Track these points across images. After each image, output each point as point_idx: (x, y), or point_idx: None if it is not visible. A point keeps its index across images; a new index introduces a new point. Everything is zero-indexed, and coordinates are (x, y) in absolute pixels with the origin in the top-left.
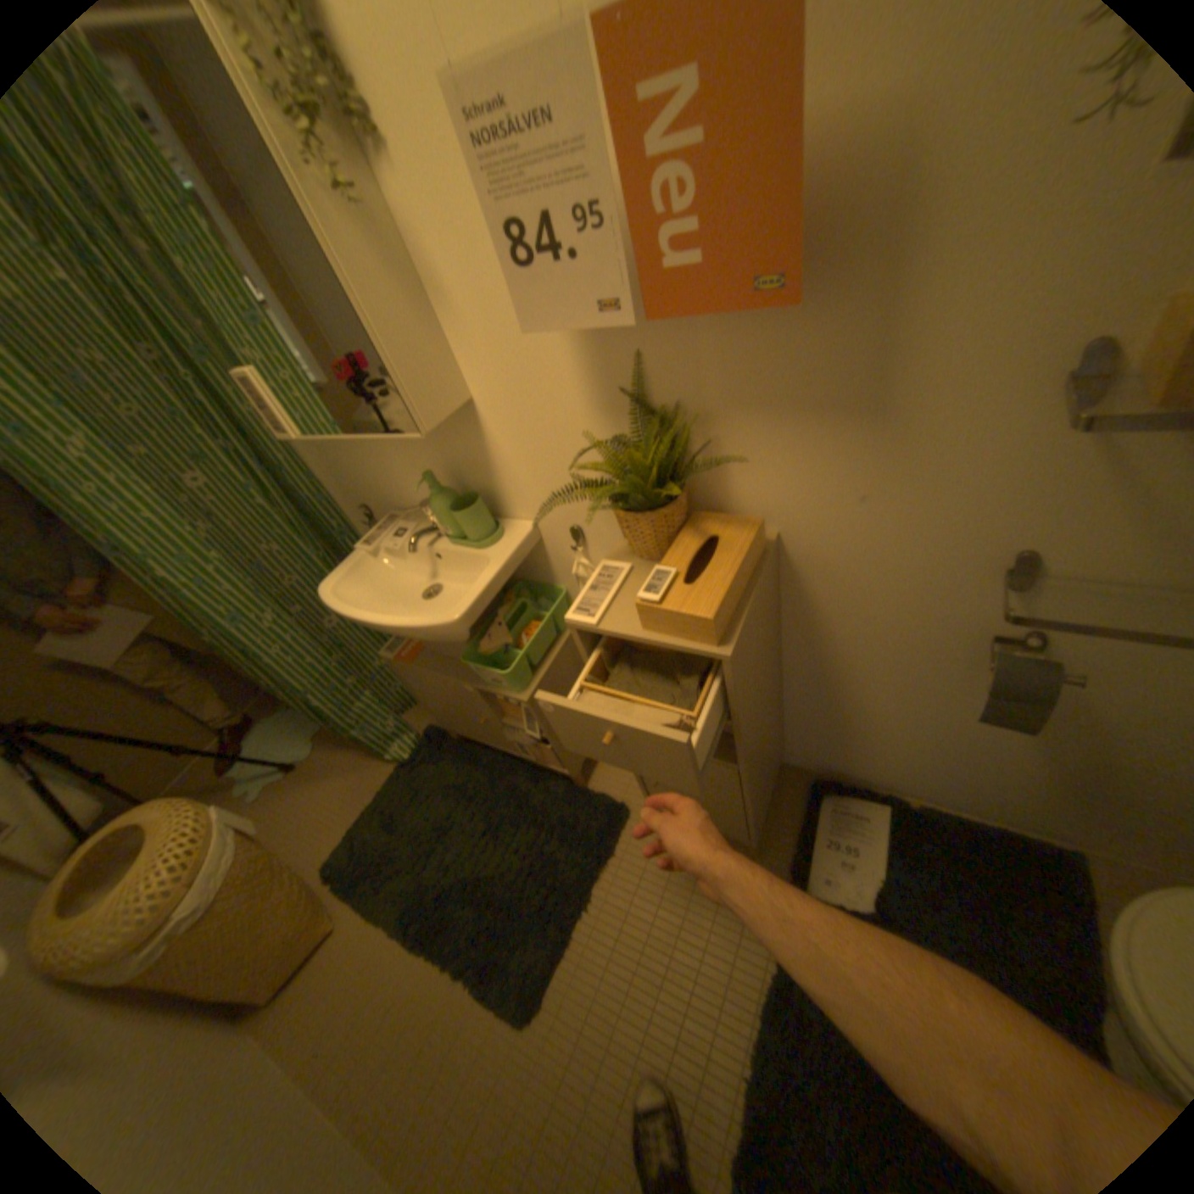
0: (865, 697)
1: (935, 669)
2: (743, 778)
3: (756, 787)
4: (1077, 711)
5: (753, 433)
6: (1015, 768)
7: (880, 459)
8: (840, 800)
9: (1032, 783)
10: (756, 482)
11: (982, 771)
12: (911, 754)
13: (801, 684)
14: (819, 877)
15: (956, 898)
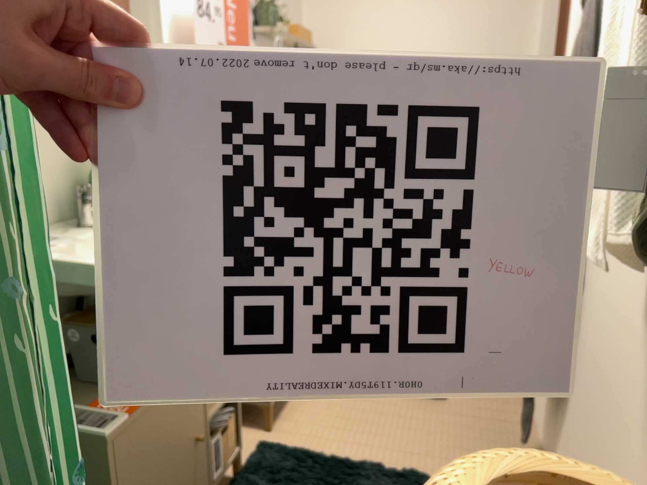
0: None
1: None
2: None
3: None
4: None
5: None
6: None
7: None
8: None
9: None
10: None
11: None
12: None
13: None
14: None
15: None
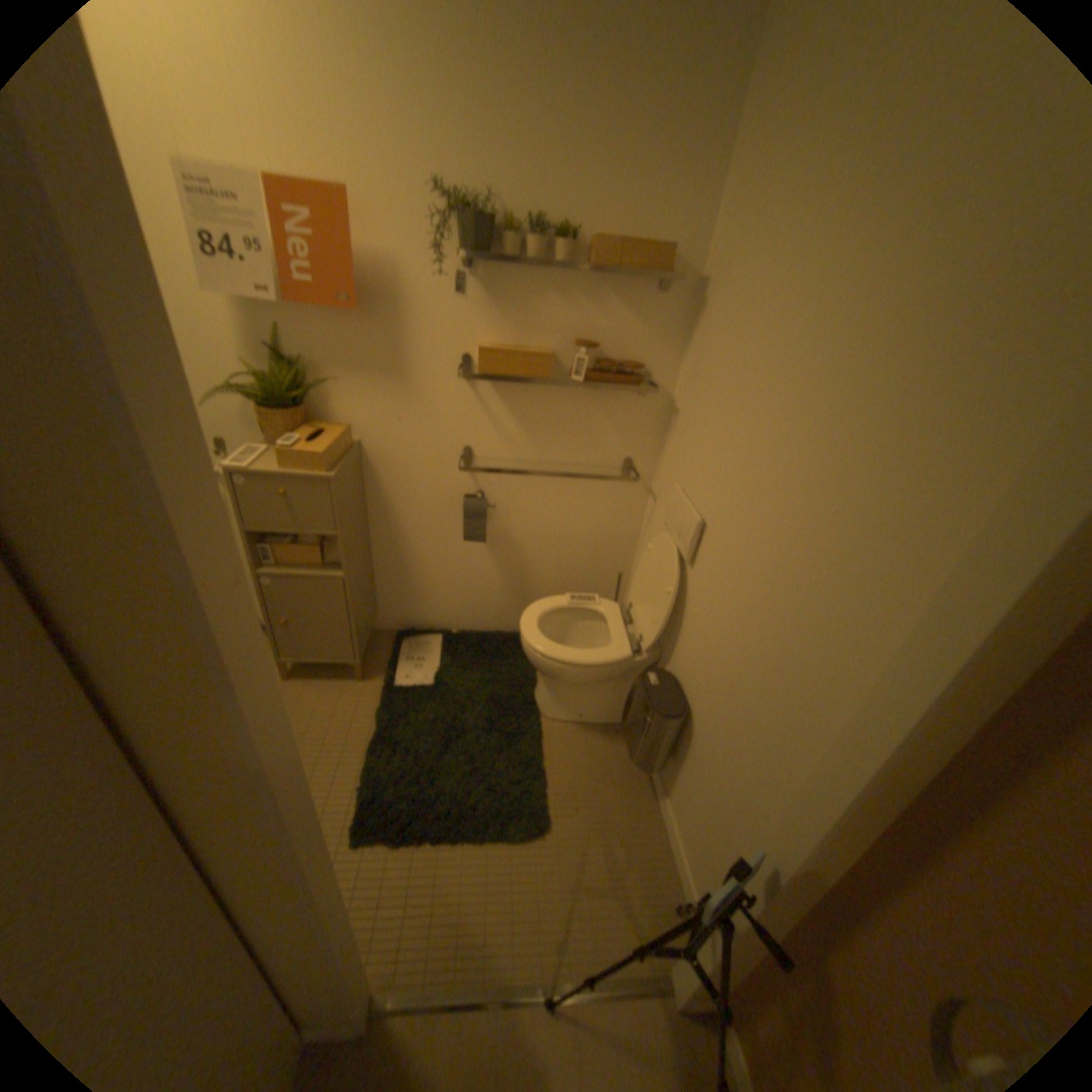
0: (418, 554)
1: (447, 525)
2: (347, 589)
3: (356, 604)
4: (504, 538)
5: (343, 381)
6: (492, 585)
7: (404, 400)
8: (414, 639)
9: (500, 594)
10: (347, 410)
11: (480, 593)
12: (447, 592)
13: (383, 553)
14: (401, 676)
15: (474, 664)
